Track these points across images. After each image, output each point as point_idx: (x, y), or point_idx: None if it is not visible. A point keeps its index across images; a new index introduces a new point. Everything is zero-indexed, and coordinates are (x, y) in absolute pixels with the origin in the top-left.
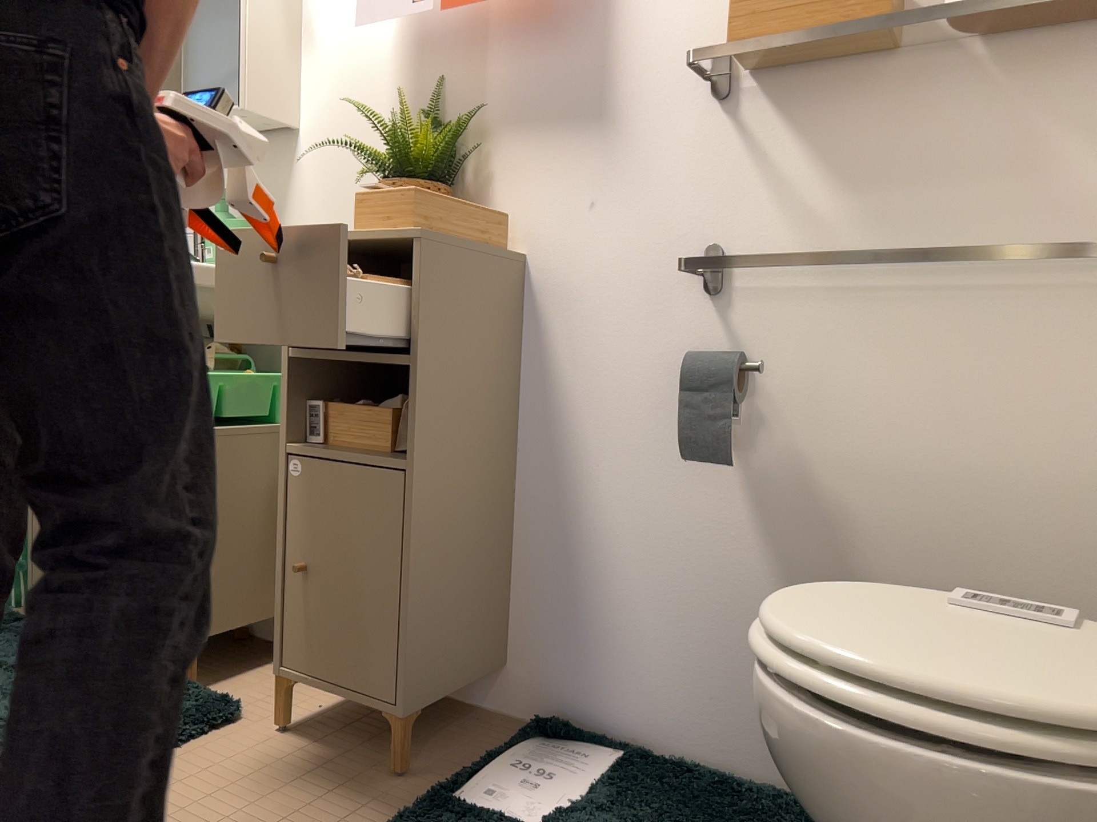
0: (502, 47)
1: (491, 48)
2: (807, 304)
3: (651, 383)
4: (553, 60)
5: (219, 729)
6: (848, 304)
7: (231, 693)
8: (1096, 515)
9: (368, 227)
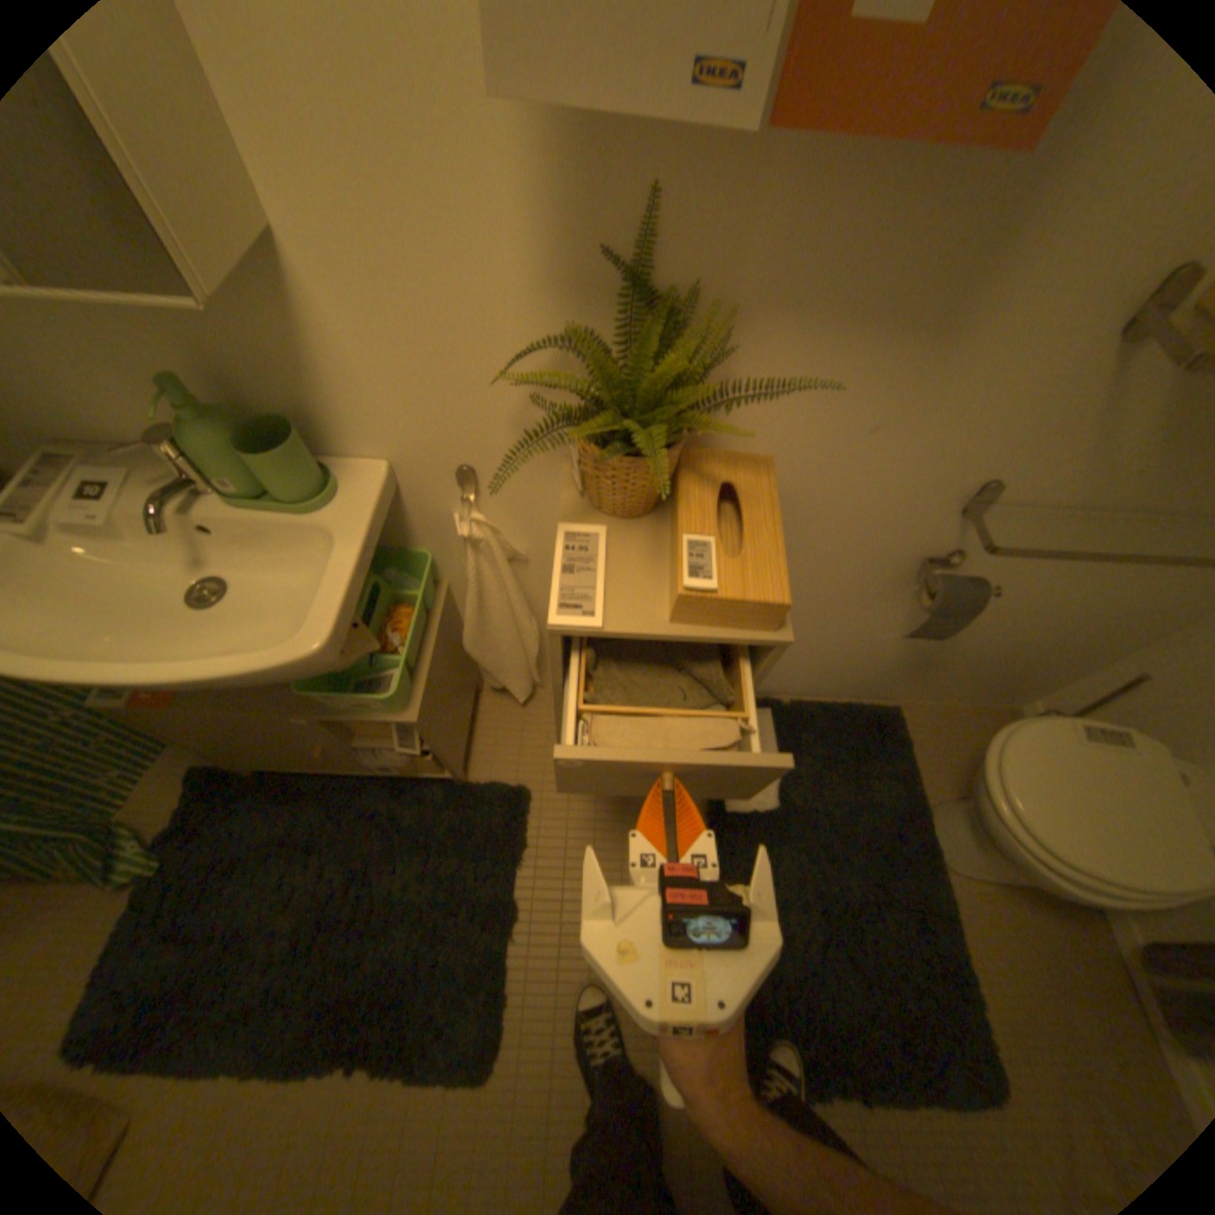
0: (811, 139)
1: (784, 137)
2: (1046, 524)
3: (864, 564)
4: (909, 201)
5: (531, 813)
6: (1081, 525)
7: (494, 768)
8: (1125, 617)
9: (700, 624)
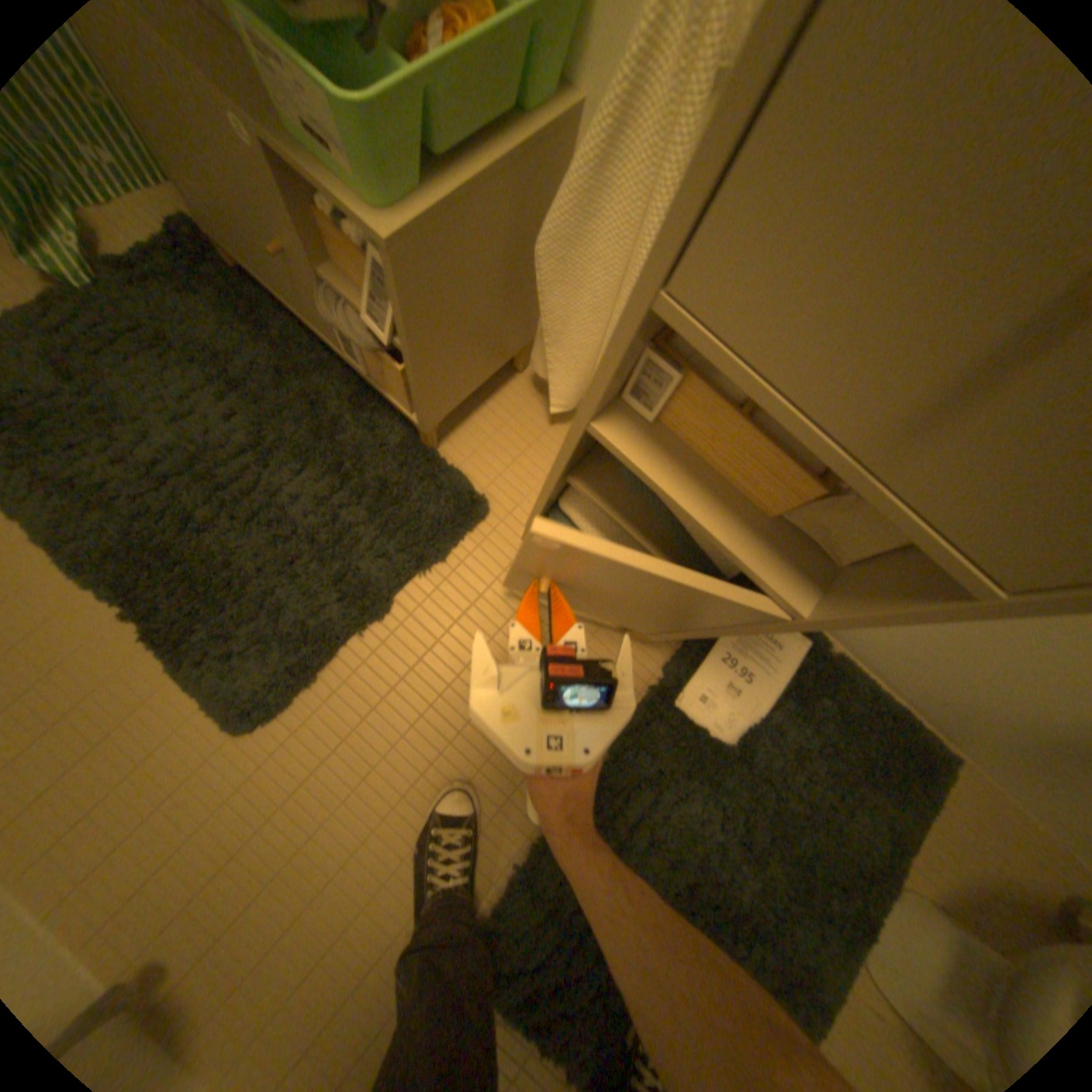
0: None
1: None
2: None
3: None
4: None
5: (476, 533)
6: None
7: (474, 458)
8: None
9: None
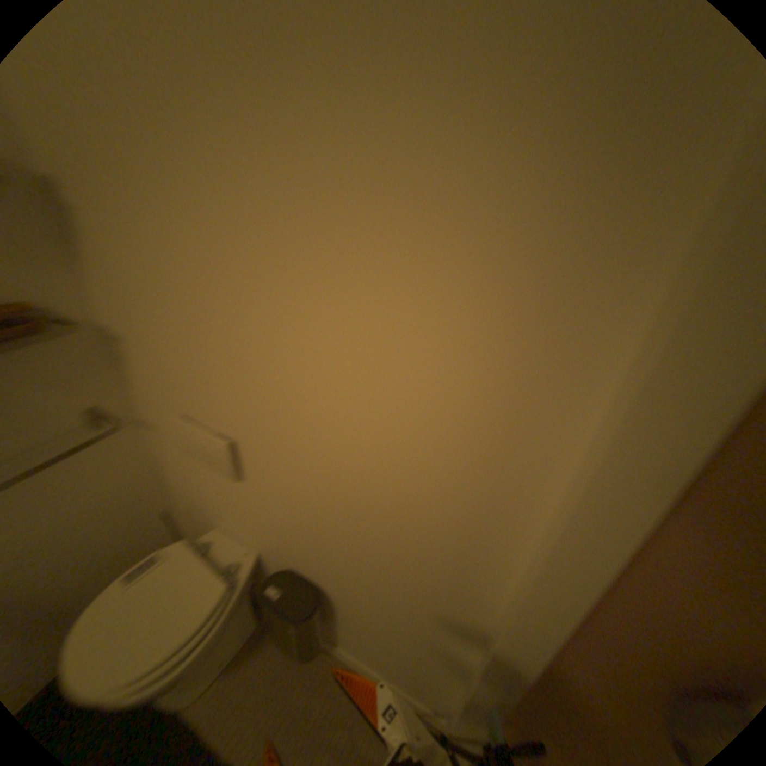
0: None
1: None
2: None
3: None
4: None
5: None
6: None
7: None
8: (108, 505)
9: None
